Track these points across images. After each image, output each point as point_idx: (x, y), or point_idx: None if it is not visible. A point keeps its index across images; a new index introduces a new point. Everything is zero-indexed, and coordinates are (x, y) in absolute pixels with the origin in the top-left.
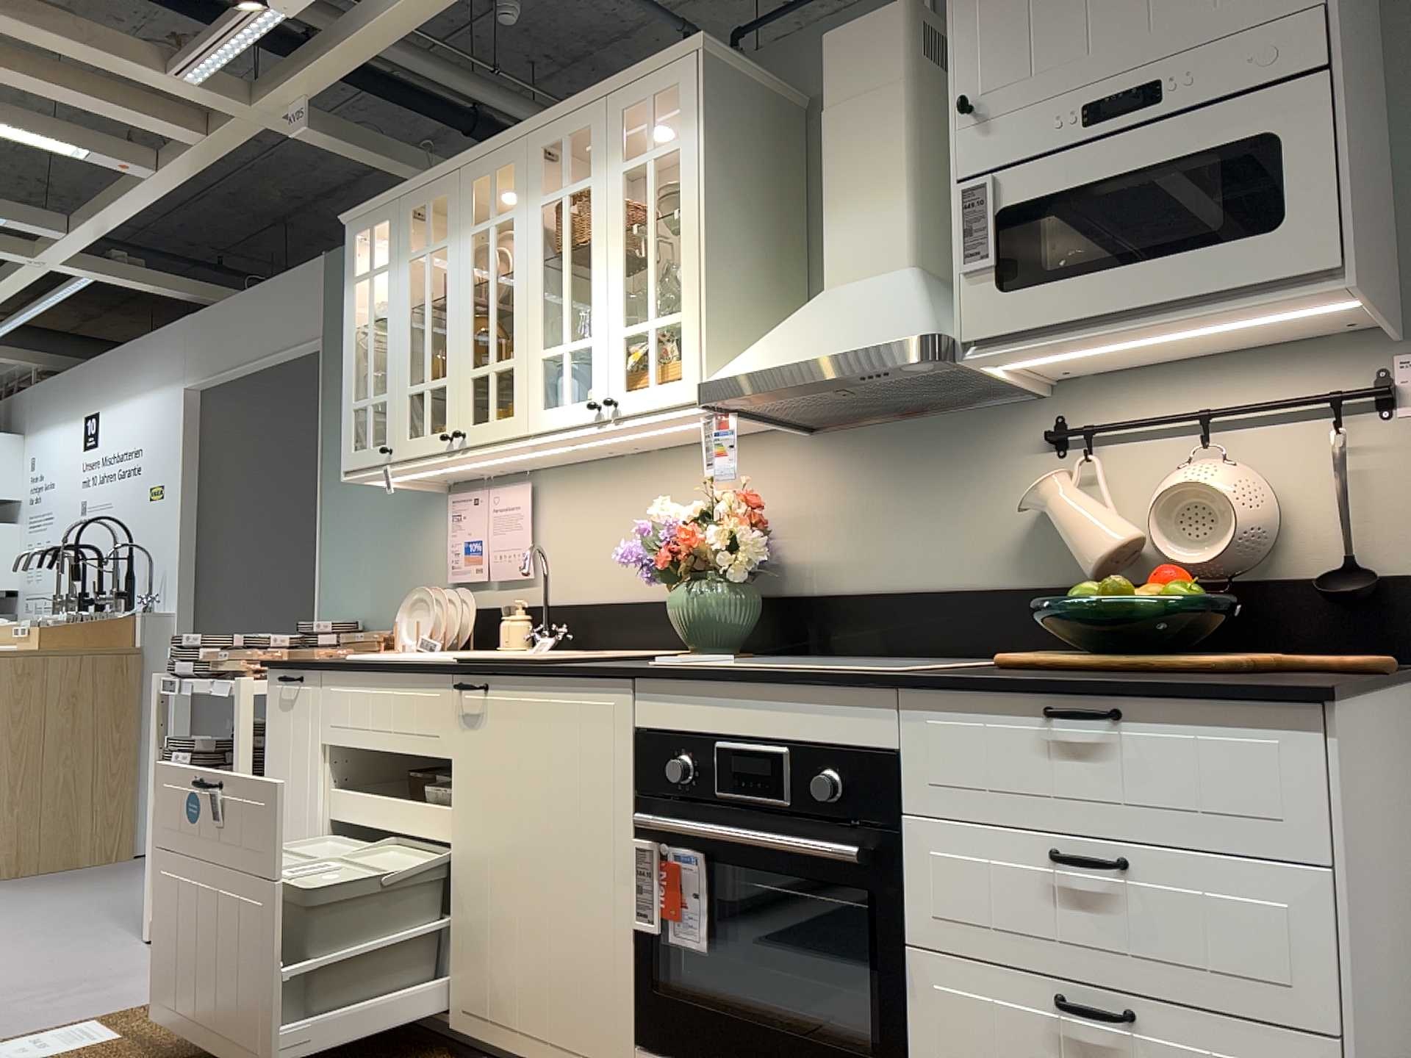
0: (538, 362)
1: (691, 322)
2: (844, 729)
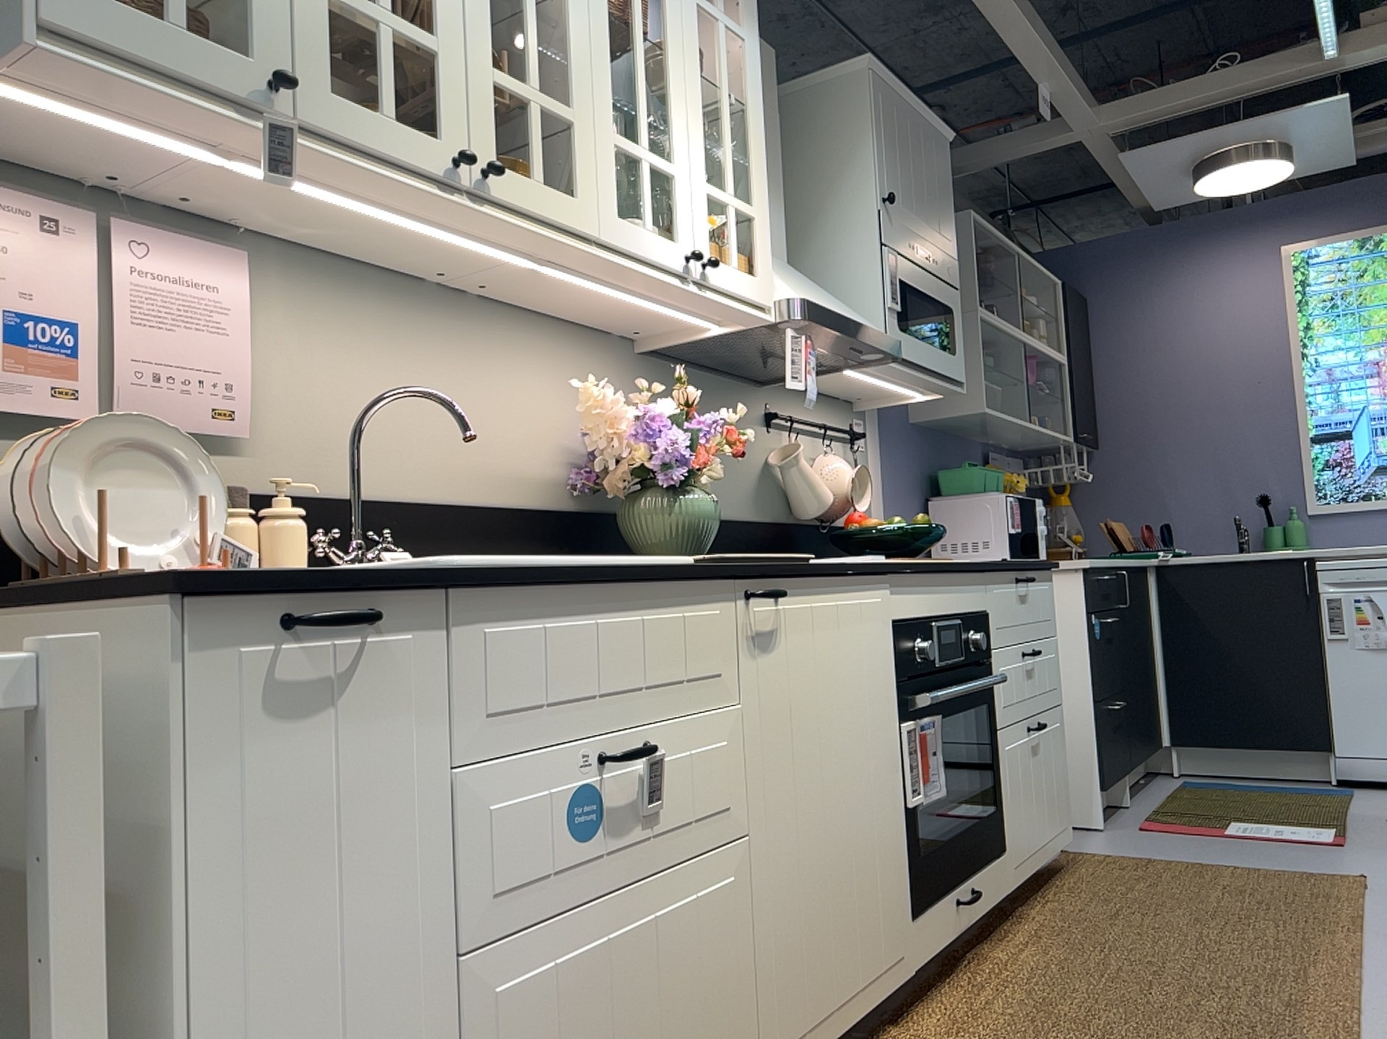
0: (612, 148)
1: (766, 227)
2: (974, 600)
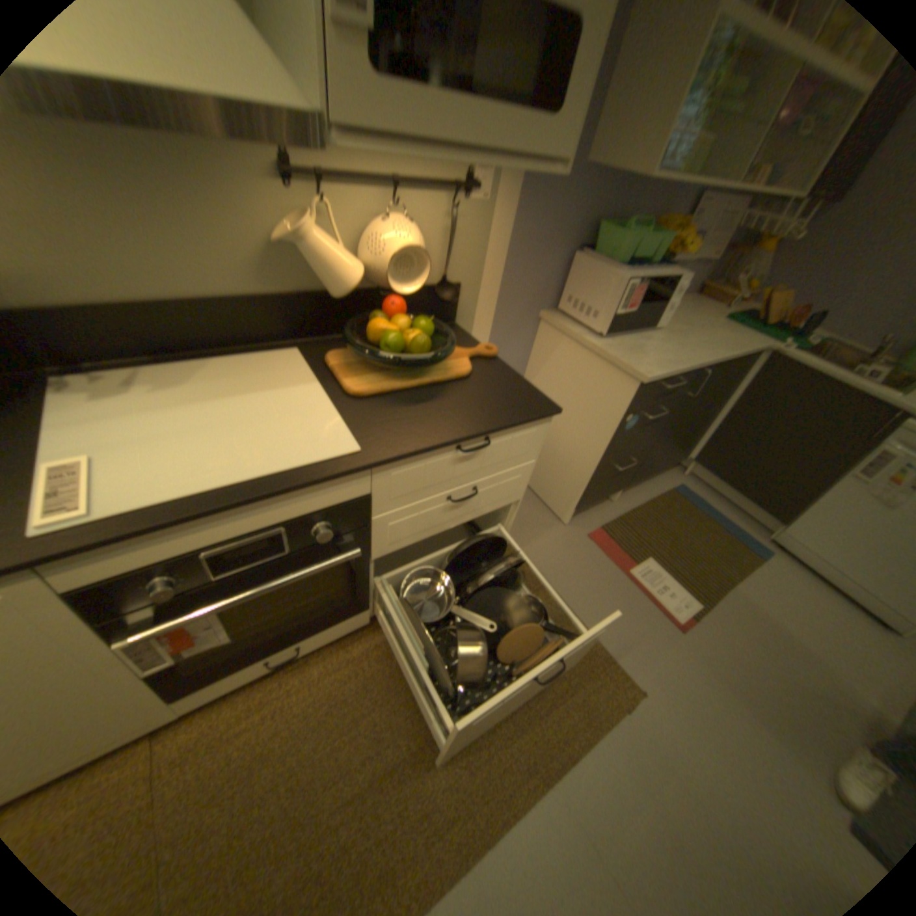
0: None
1: None
2: (330, 497)
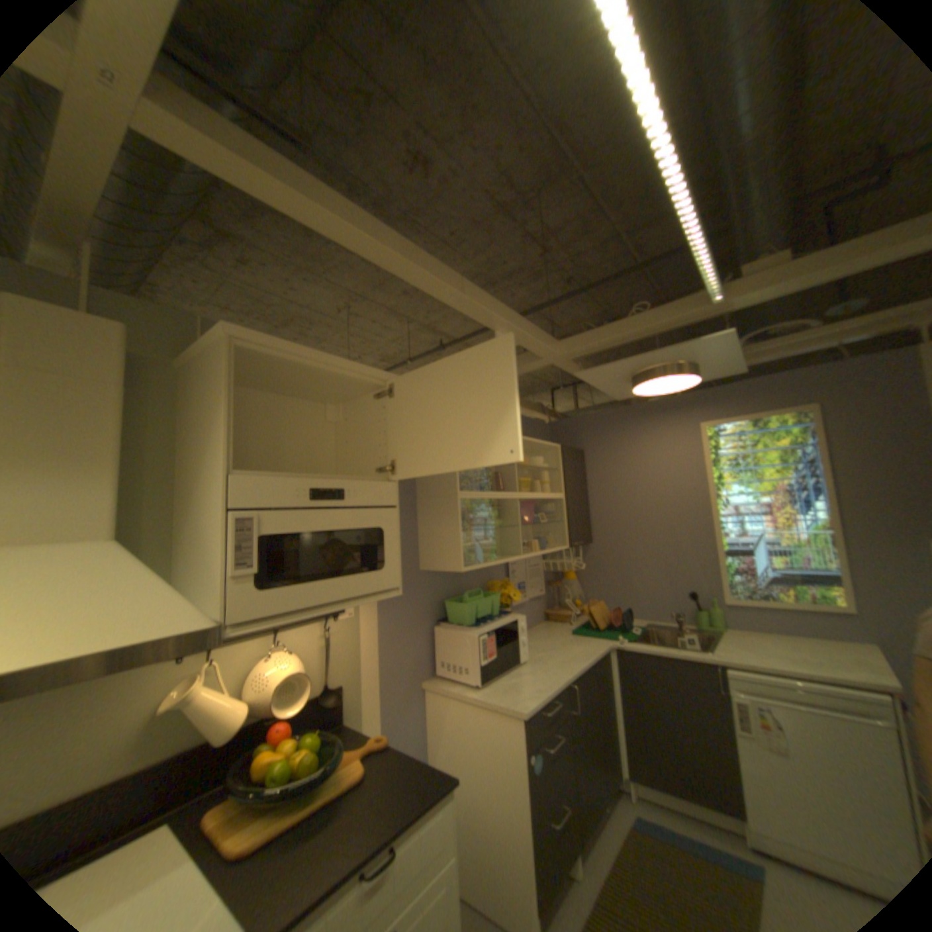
0: None
1: None
2: None
